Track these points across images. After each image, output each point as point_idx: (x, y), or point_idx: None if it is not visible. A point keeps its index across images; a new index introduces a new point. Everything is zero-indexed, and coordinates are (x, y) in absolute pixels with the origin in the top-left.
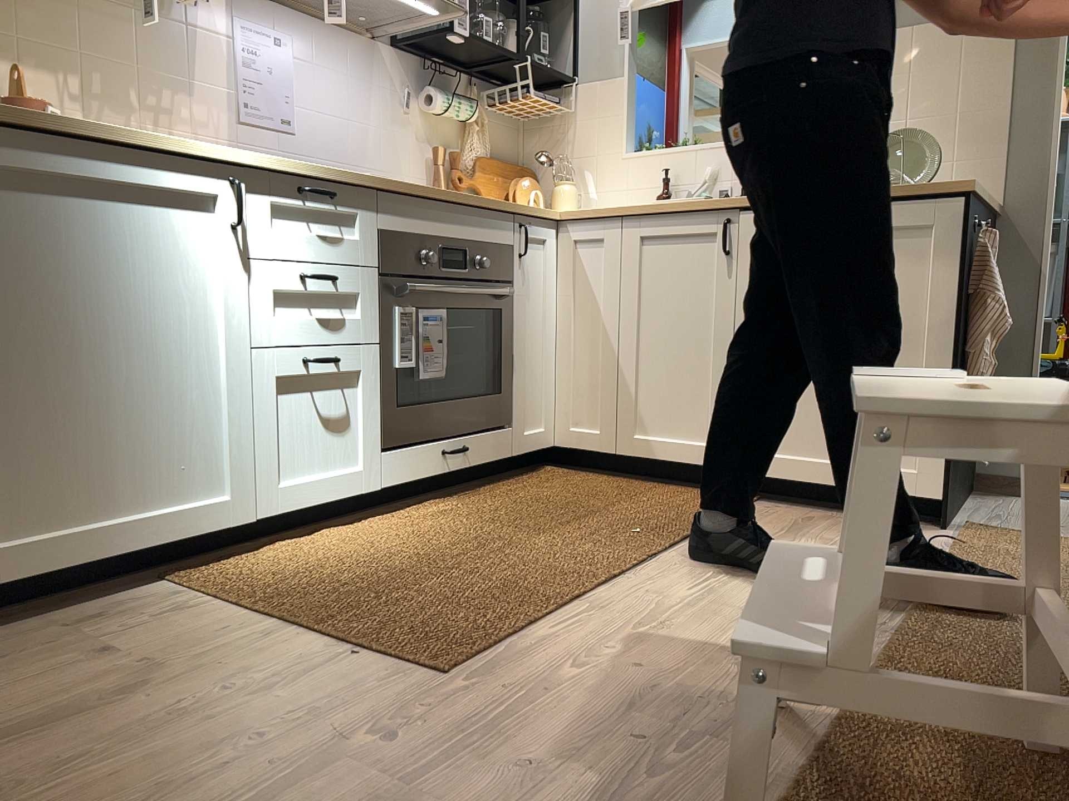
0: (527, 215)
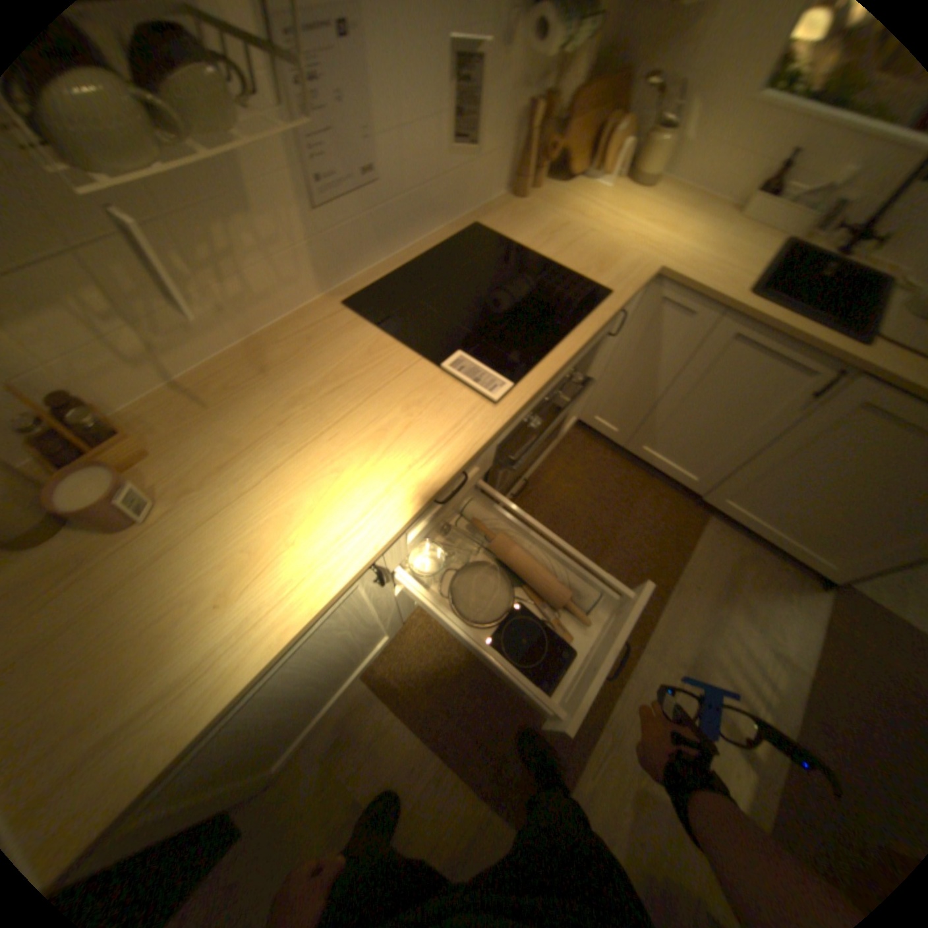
0: (632, 297)
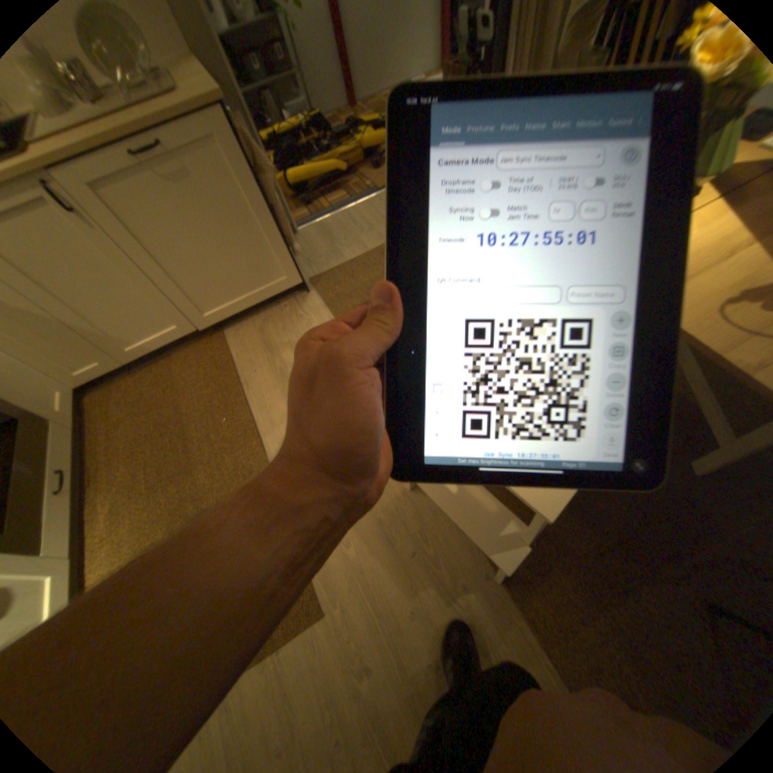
0: None
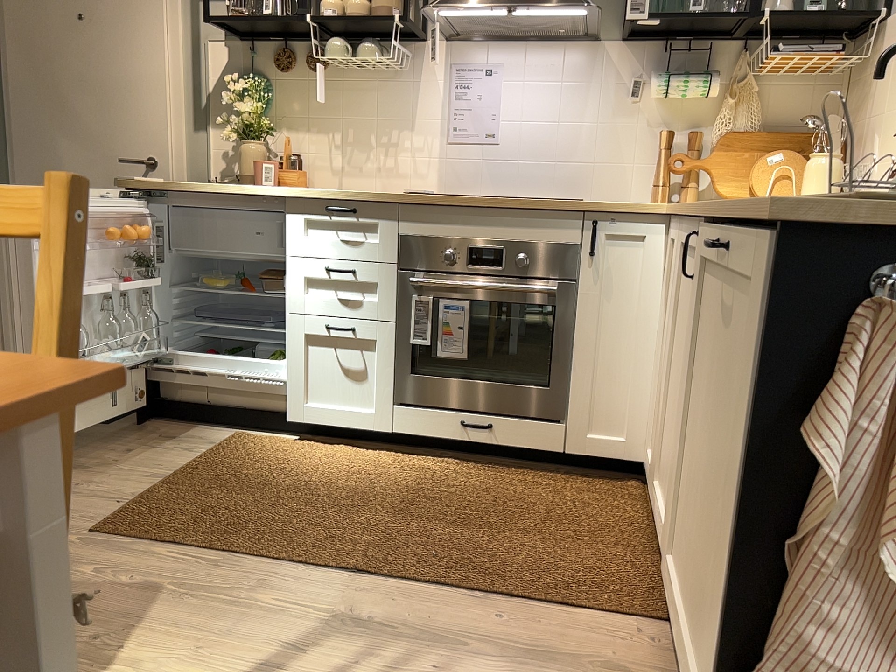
0: (606, 214)
